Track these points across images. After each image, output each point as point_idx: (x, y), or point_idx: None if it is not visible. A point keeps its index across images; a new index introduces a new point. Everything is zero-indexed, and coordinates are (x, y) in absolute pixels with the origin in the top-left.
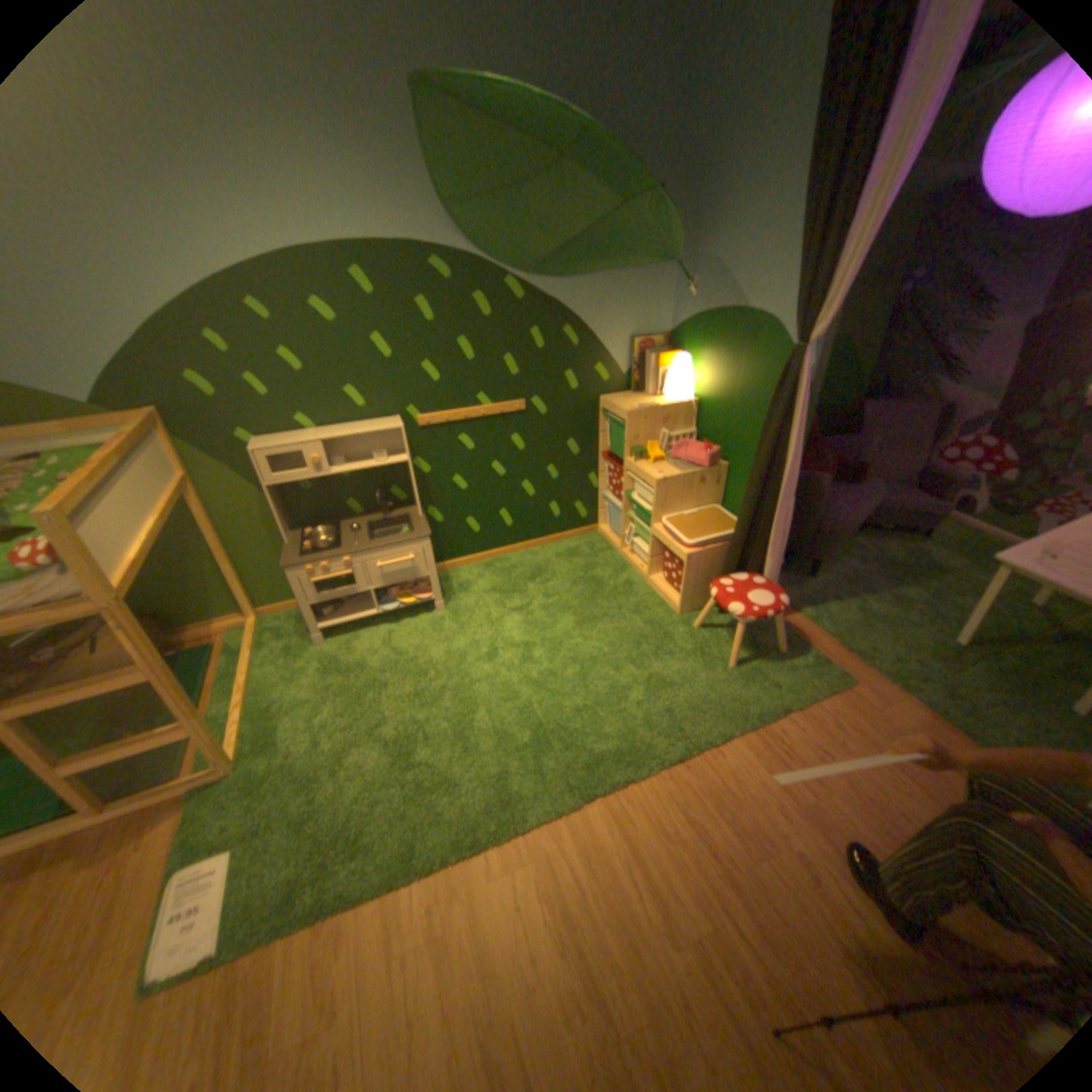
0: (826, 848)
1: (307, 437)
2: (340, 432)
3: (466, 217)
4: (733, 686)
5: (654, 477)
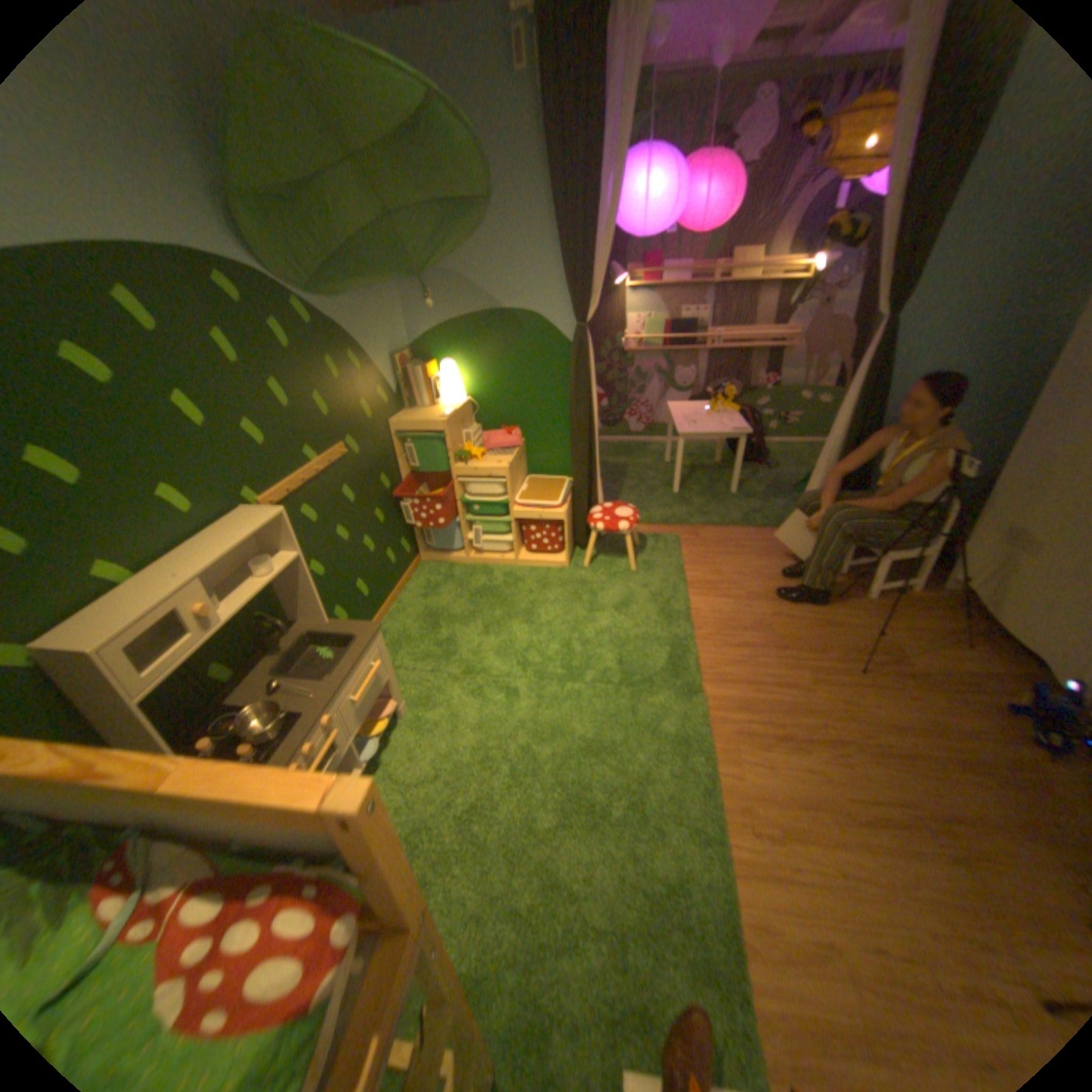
0: (770, 603)
1: (160, 583)
2: (204, 553)
3: (252, 217)
4: (647, 576)
5: (501, 467)
